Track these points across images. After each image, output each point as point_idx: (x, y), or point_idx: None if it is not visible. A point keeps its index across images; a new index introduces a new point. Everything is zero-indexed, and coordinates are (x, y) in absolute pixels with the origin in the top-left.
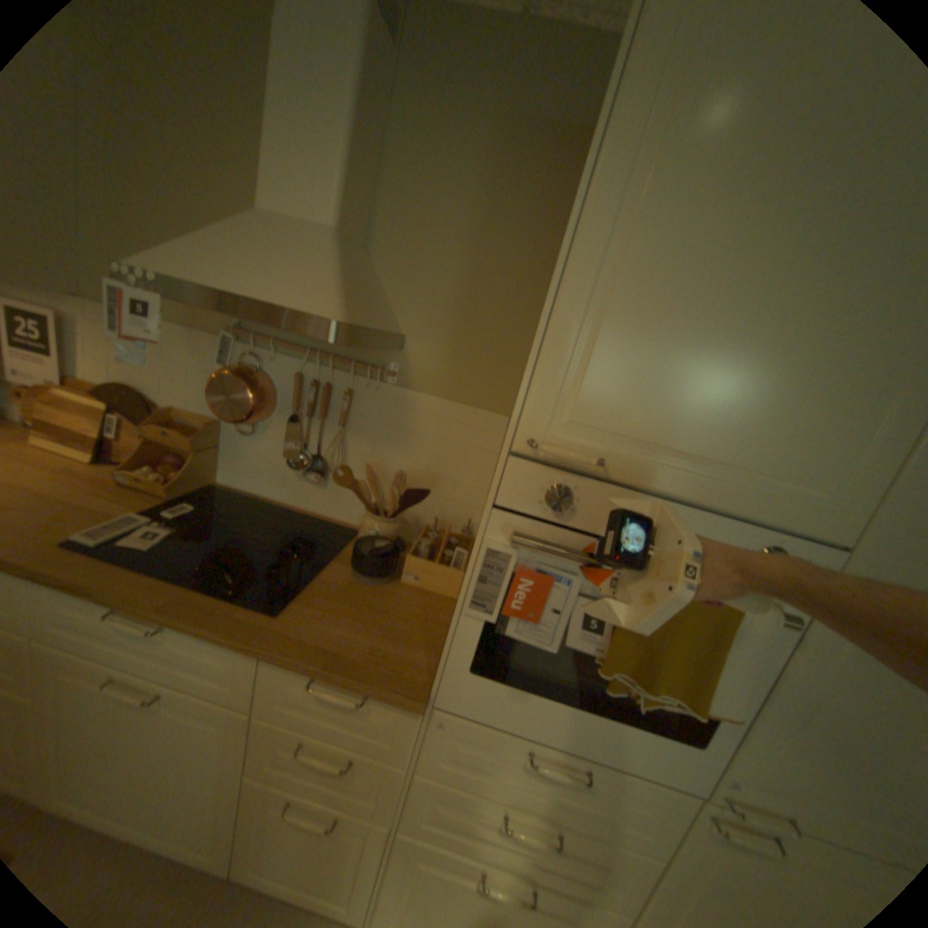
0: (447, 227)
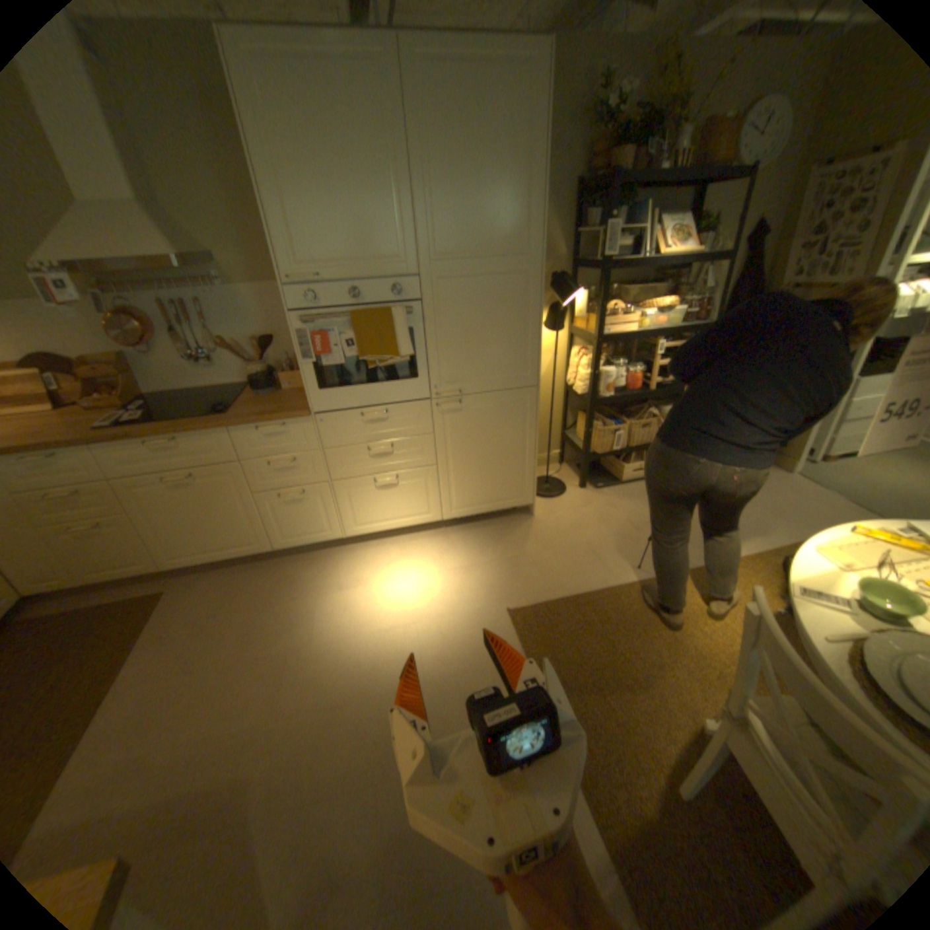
0: (198, 173)
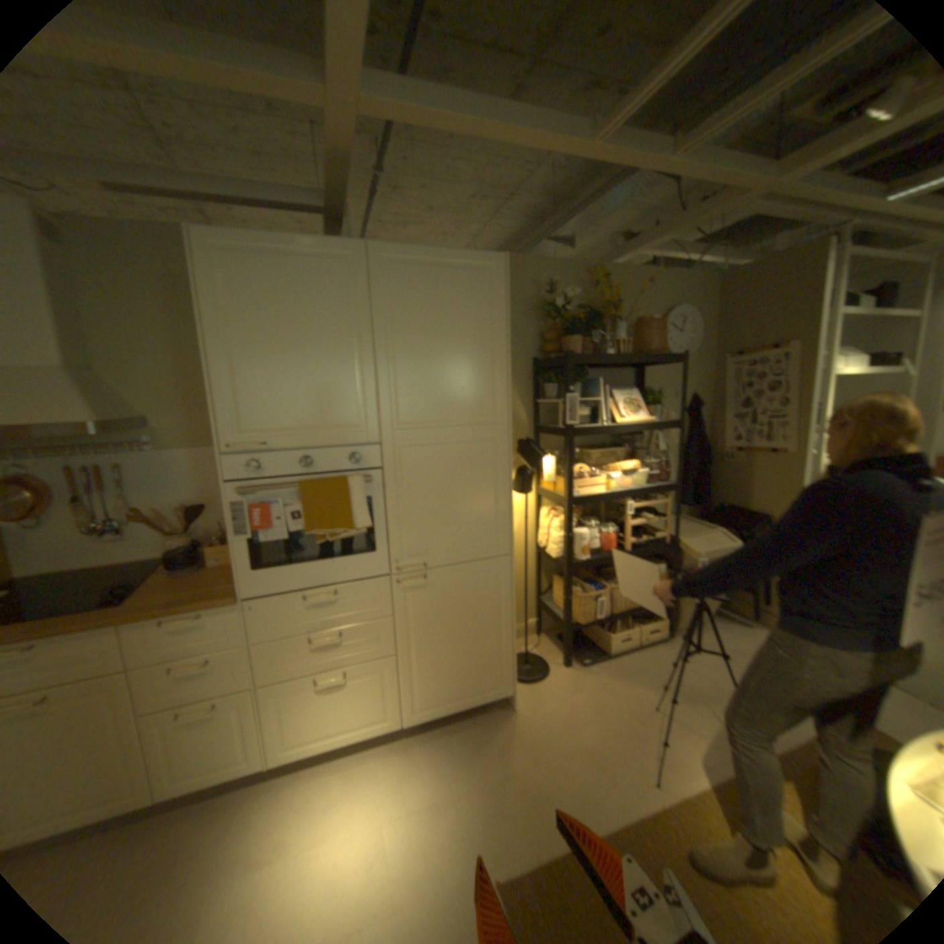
0: (150, 344)
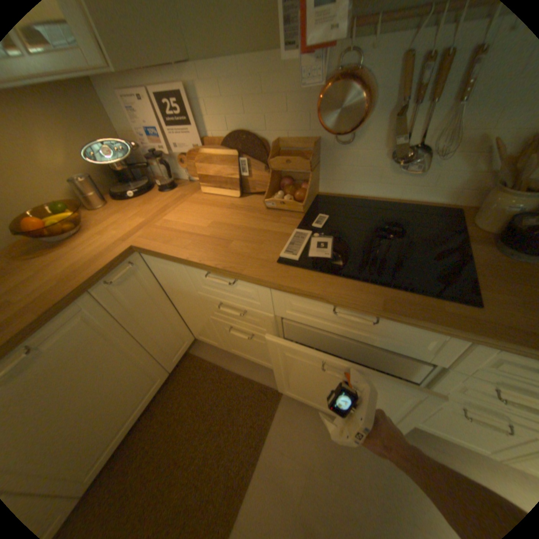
0: None
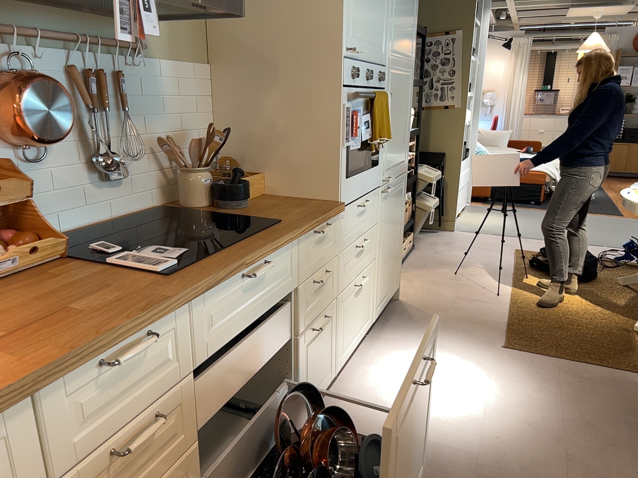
0: None
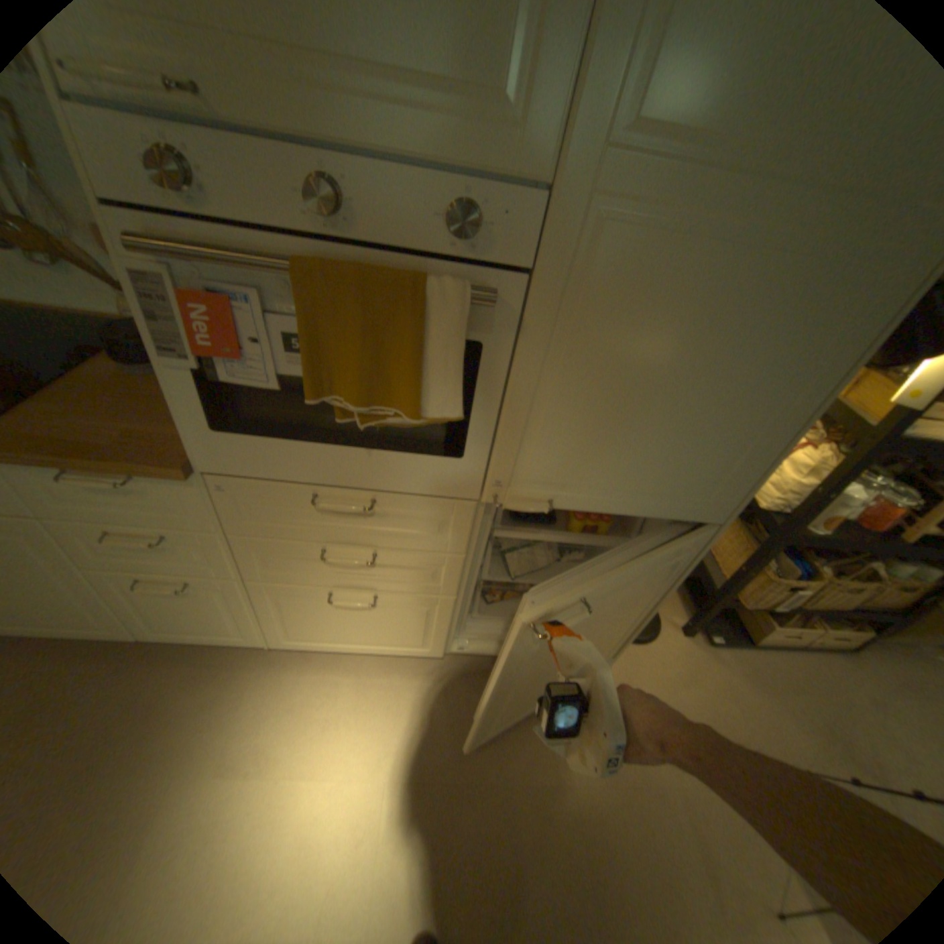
0: None
